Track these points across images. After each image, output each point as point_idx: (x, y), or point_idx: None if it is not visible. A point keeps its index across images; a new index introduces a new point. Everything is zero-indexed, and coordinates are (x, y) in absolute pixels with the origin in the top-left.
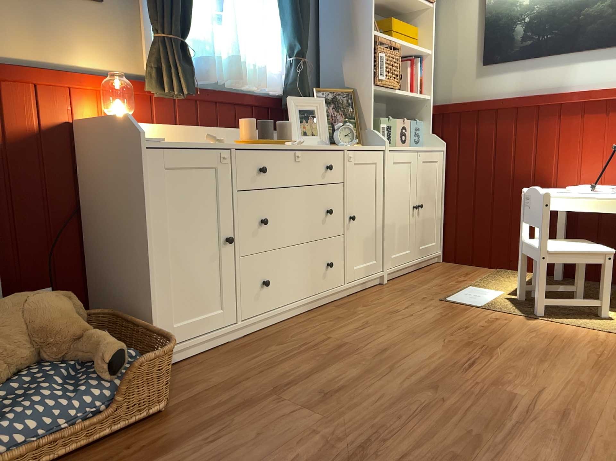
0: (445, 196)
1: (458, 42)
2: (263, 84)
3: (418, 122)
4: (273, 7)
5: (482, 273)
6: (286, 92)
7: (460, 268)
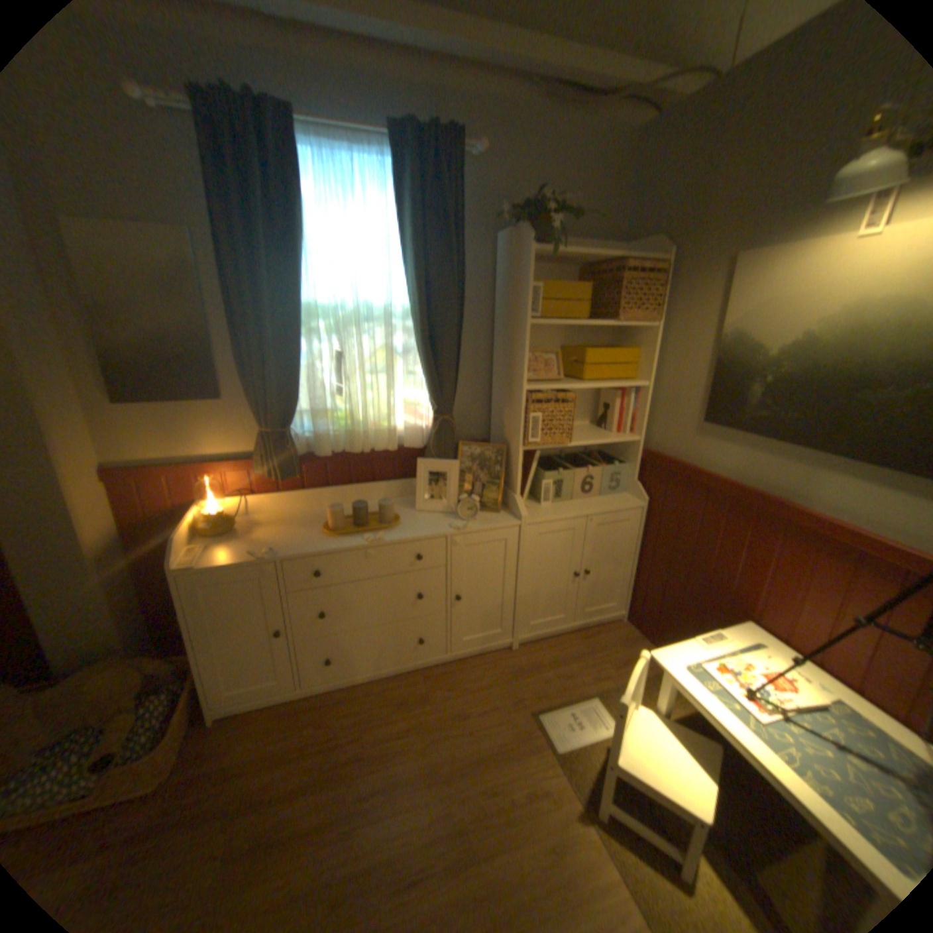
0: (641, 555)
1: (684, 376)
2: (389, 447)
3: (625, 462)
4: (413, 360)
5: None
6: (428, 444)
7: (633, 645)
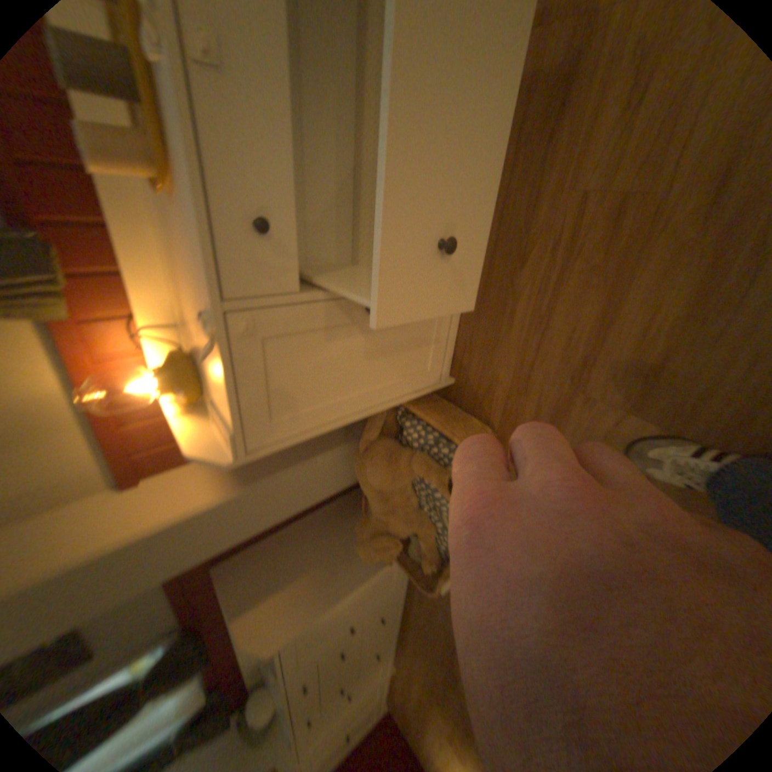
0: None
1: None
2: None
3: None
4: None
5: None
6: None
7: None
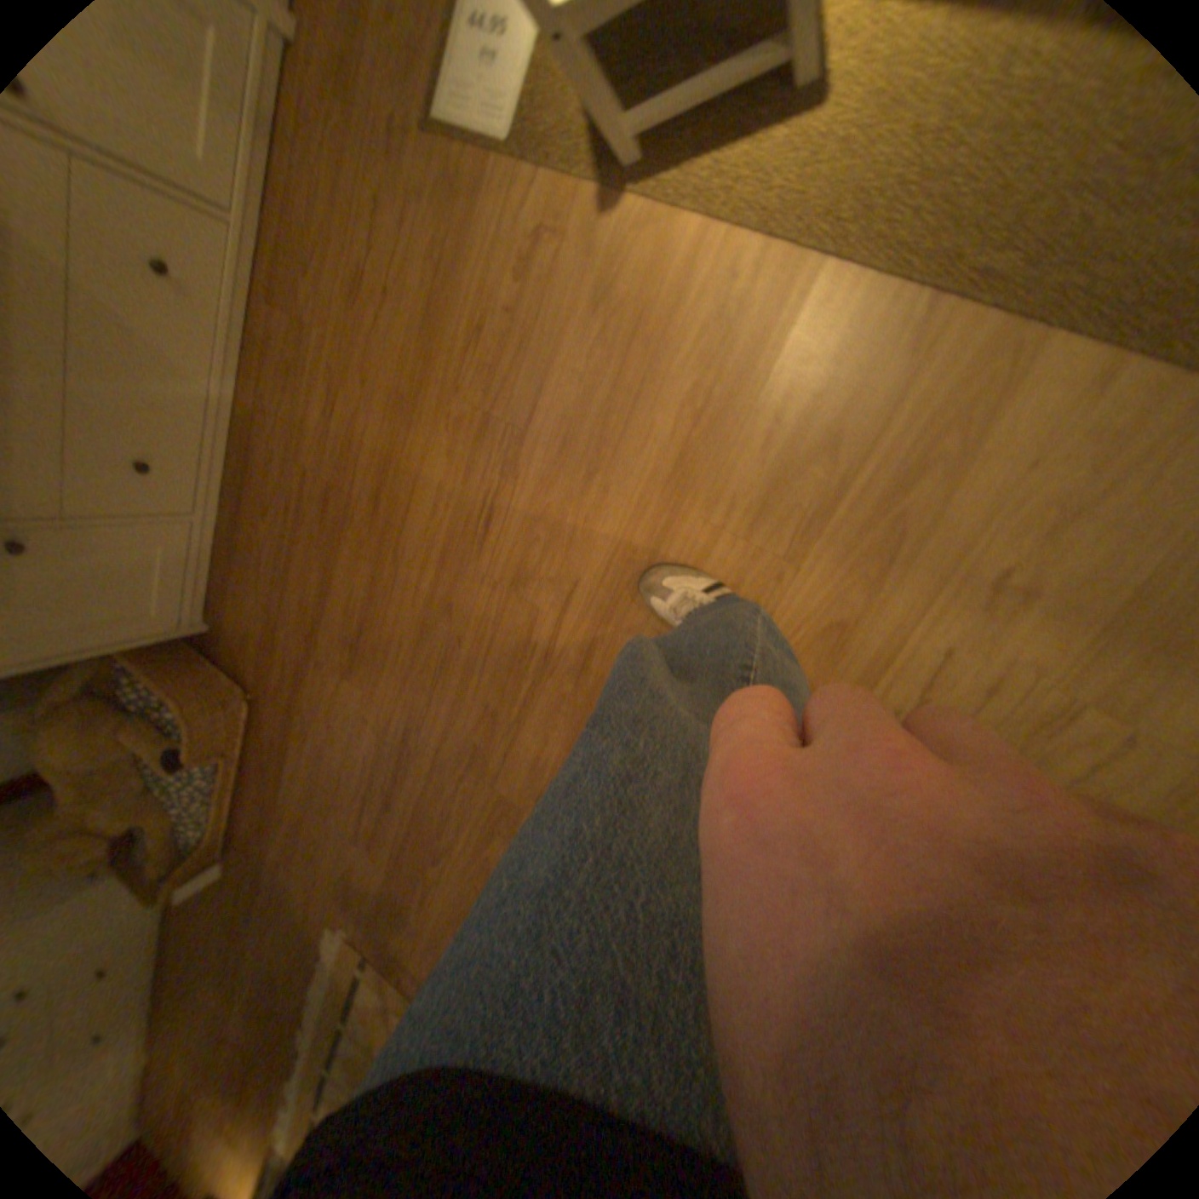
0: None
1: None
2: None
3: None
4: None
5: None
6: None
7: None
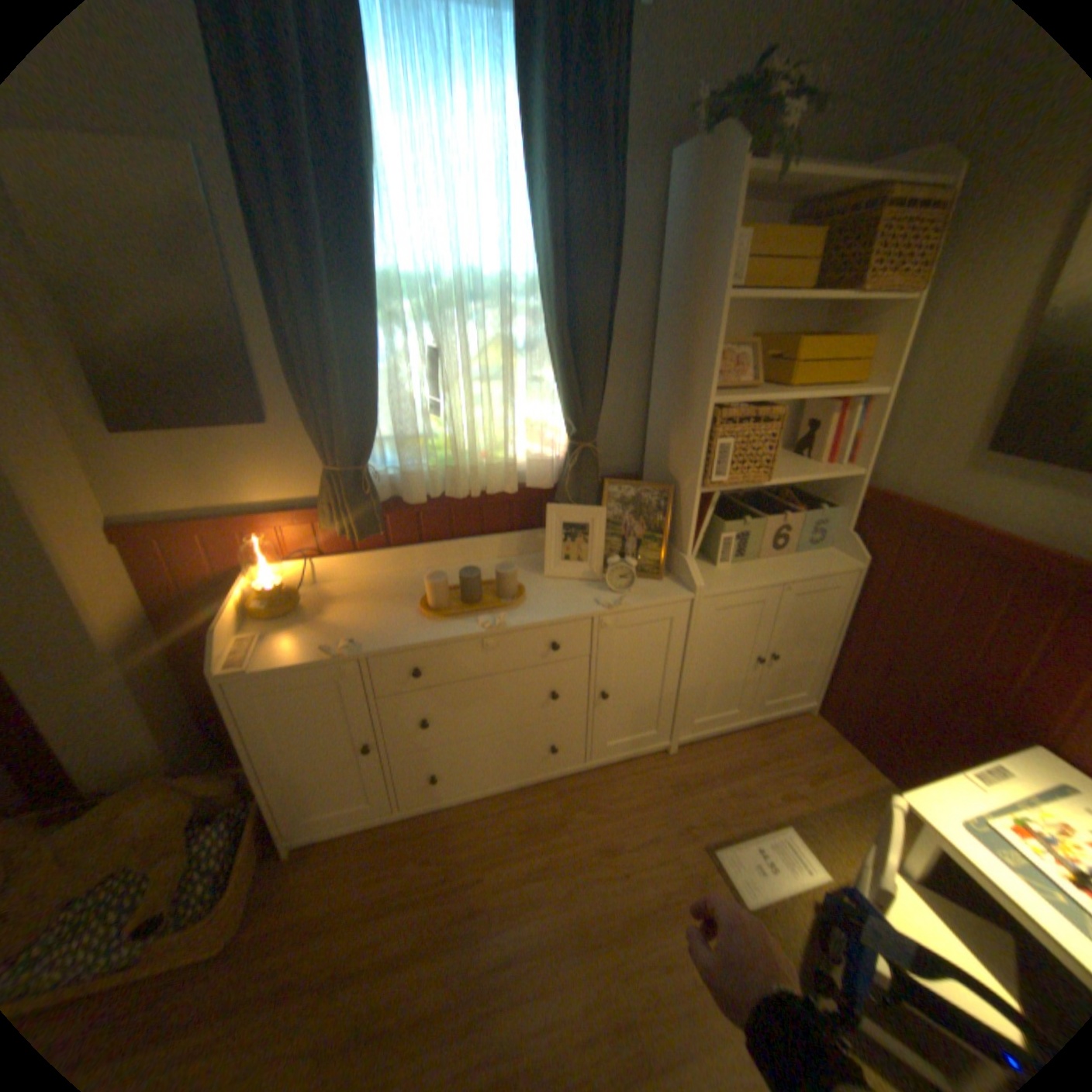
0: (848, 634)
1: (956, 379)
2: (508, 488)
3: (835, 505)
4: (542, 360)
5: (854, 785)
6: (560, 483)
7: (830, 749)
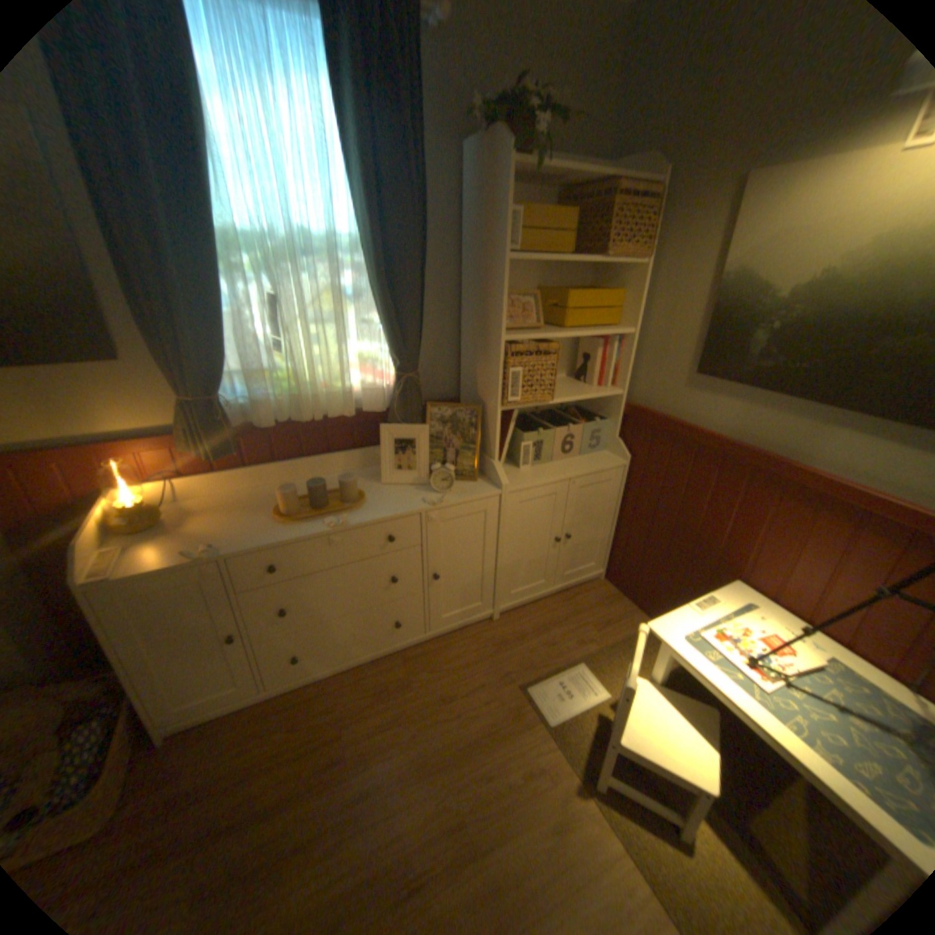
0: (620, 515)
1: (675, 322)
2: (346, 412)
3: (605, 418)
4: (368, 306)
5: (628, 627)
6: (391, 407)
7: (612, 603)
